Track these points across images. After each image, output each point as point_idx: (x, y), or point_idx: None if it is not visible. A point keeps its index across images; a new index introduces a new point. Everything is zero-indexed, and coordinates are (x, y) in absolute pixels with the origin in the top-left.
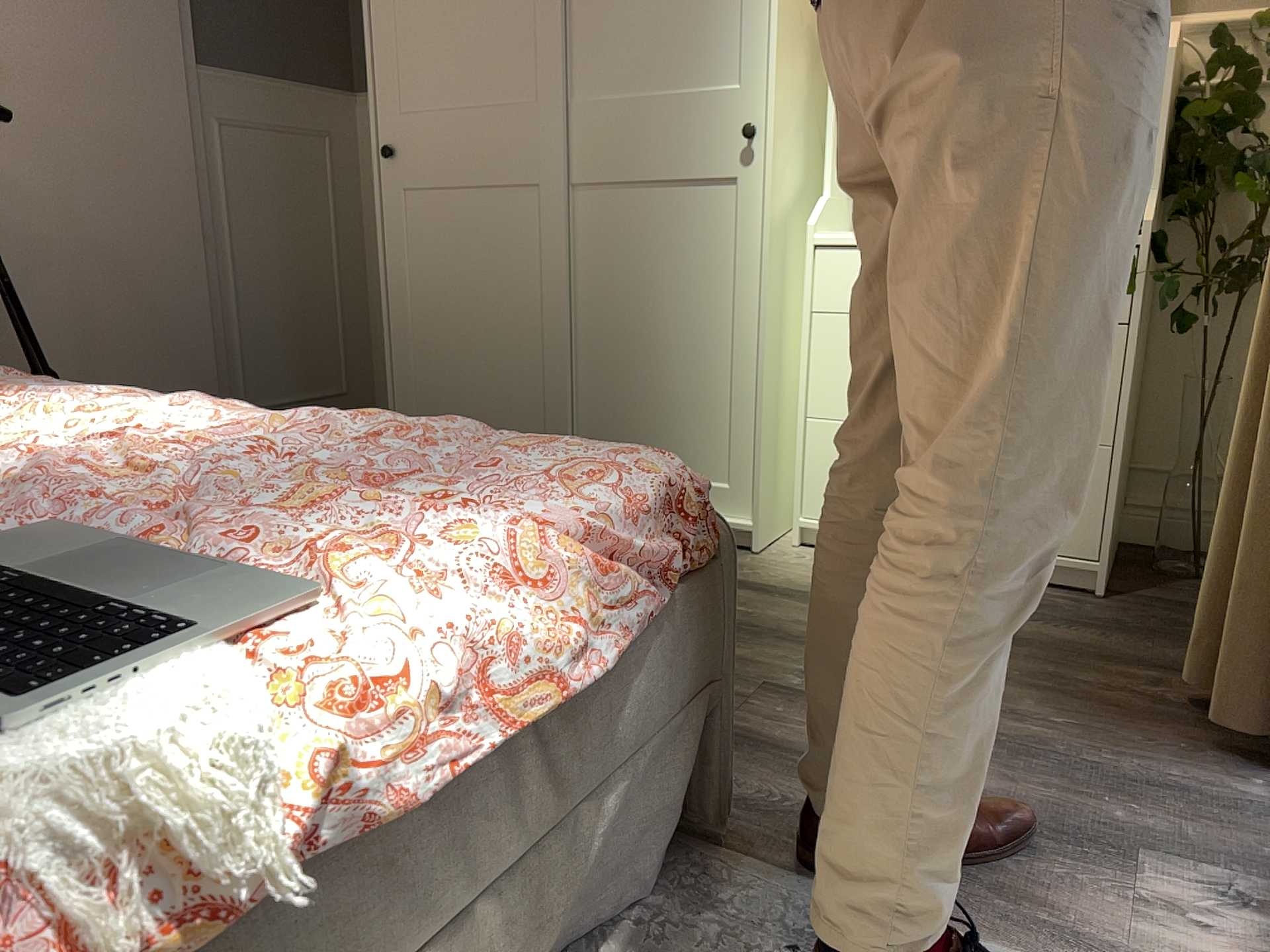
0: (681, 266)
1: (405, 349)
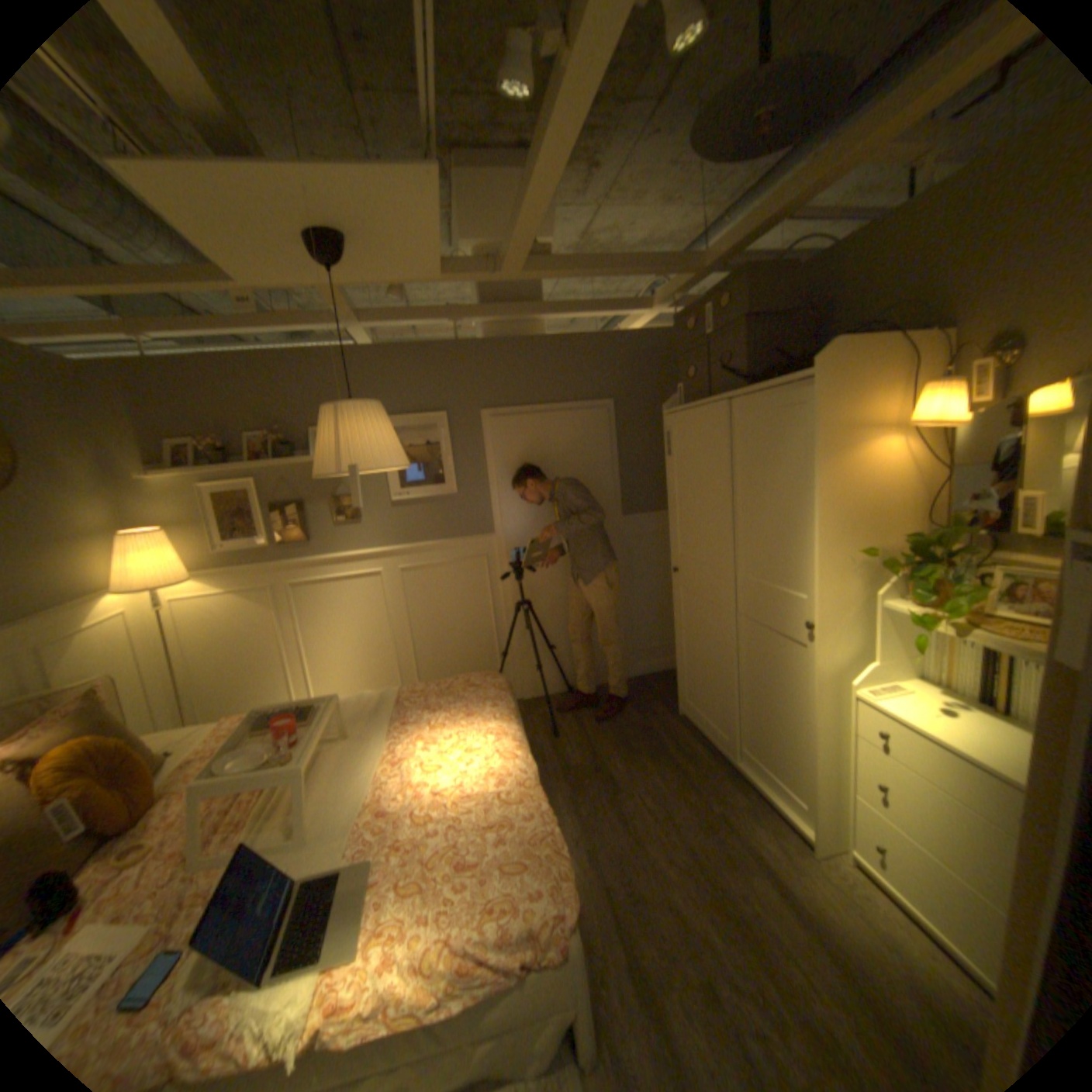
0: (784, 678)
1: (682, 655)
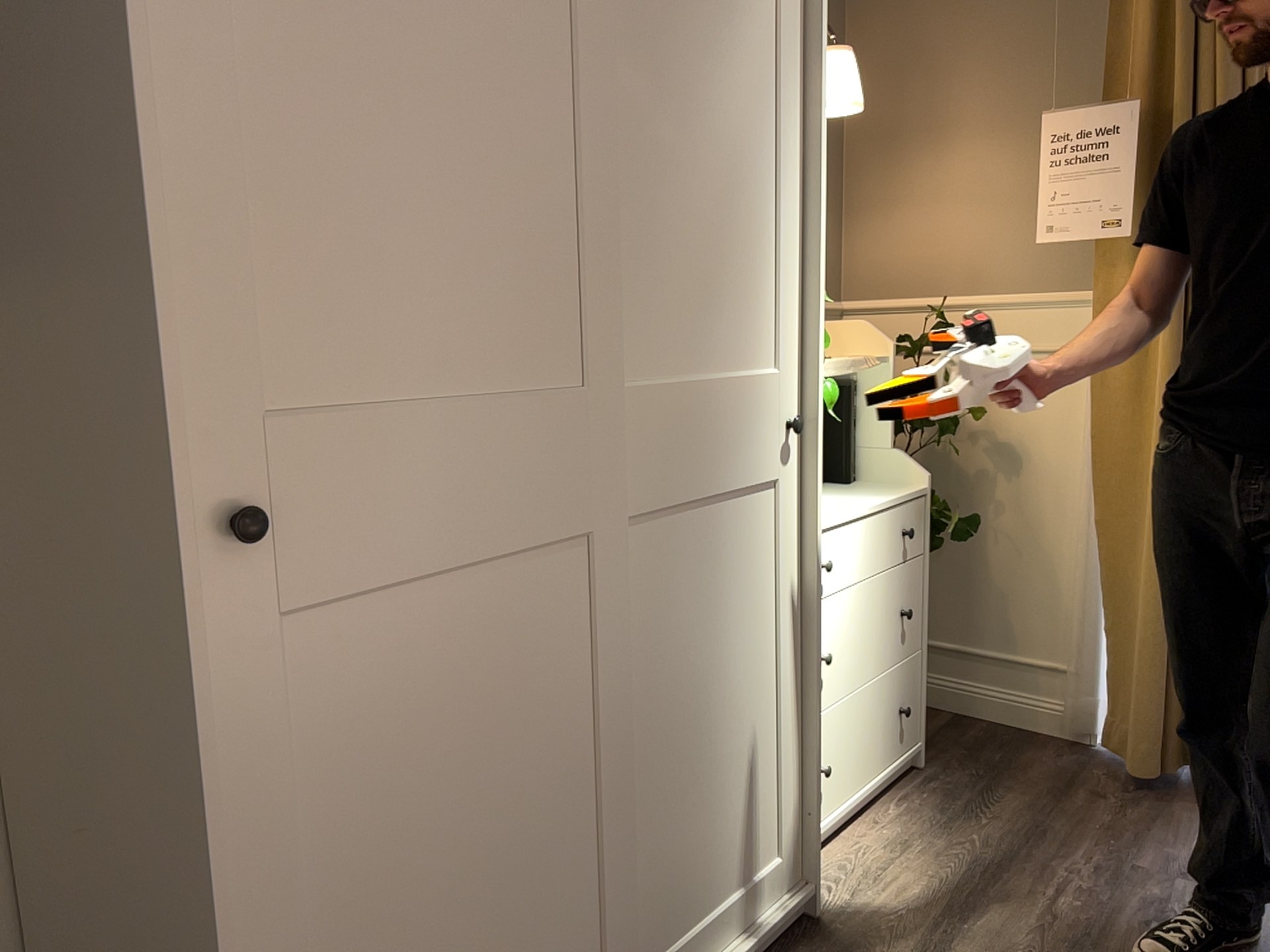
0: (731, 594)
1: None
